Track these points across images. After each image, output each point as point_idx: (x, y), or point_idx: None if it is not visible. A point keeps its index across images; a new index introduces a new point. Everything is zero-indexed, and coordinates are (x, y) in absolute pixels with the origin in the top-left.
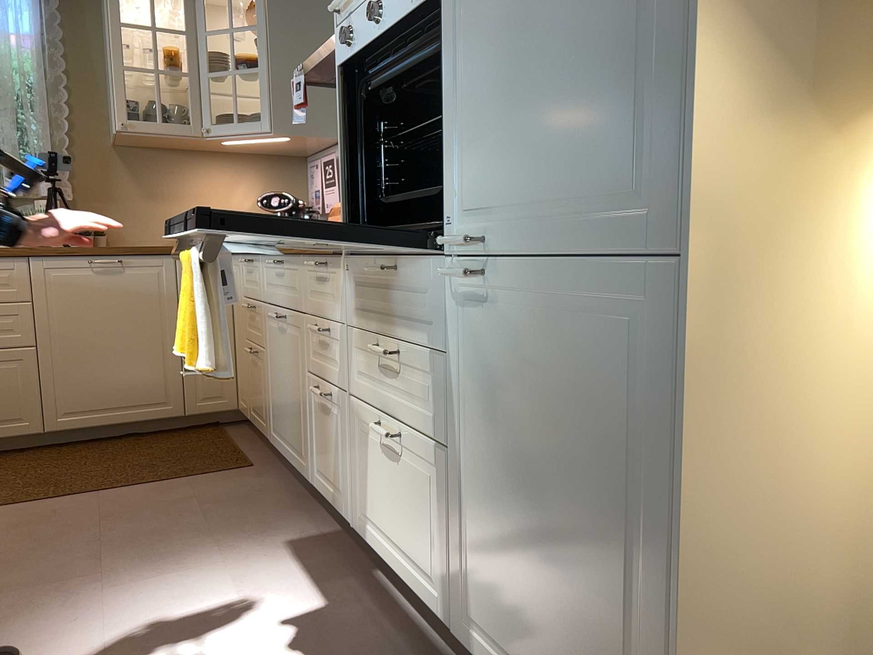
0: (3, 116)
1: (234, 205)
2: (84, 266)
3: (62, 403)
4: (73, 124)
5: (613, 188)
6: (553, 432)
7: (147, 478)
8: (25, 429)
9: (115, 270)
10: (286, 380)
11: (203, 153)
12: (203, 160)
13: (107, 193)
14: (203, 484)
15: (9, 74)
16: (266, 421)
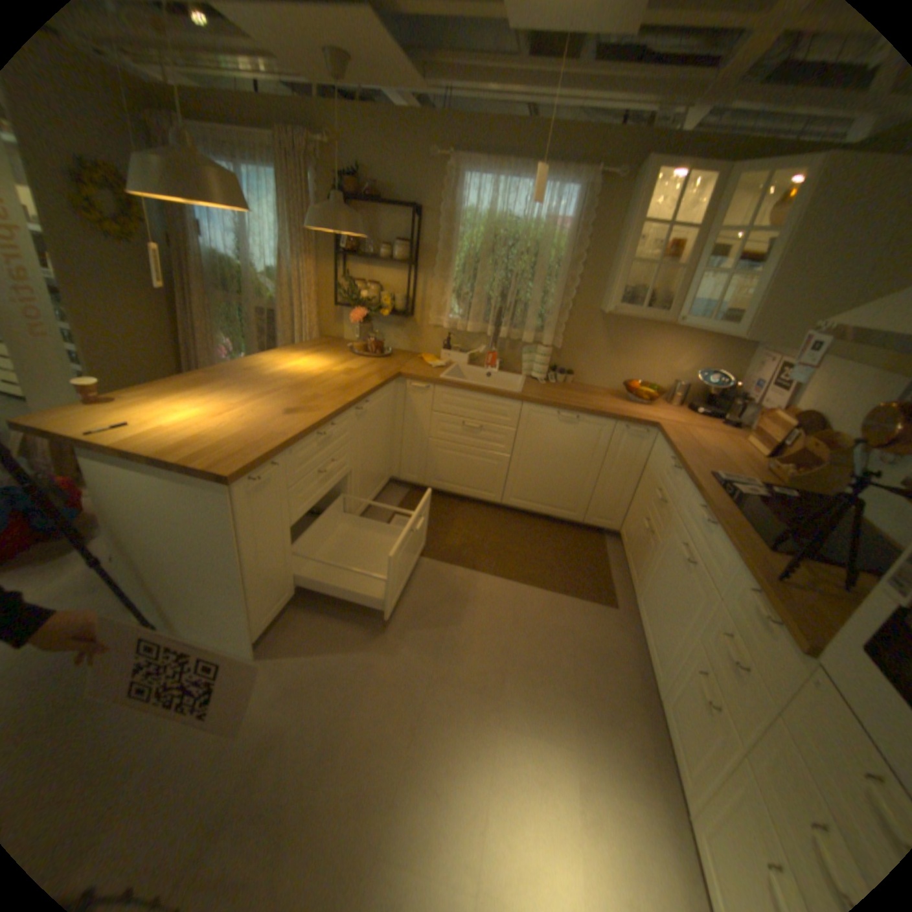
0: (535, 285)
1: (676, 368)
2: (553, 415)
3: (514, 492)
4: (578, 291)
5: None
6: None
7: (546, 583)
8: (491, 498)
9: (572, 422)
10: (673, 601)
11: (668, 322)
12: (666, 328)
13: (584, 345)
14: (580, 613)
15: (547, 253)
16: (639, 583)
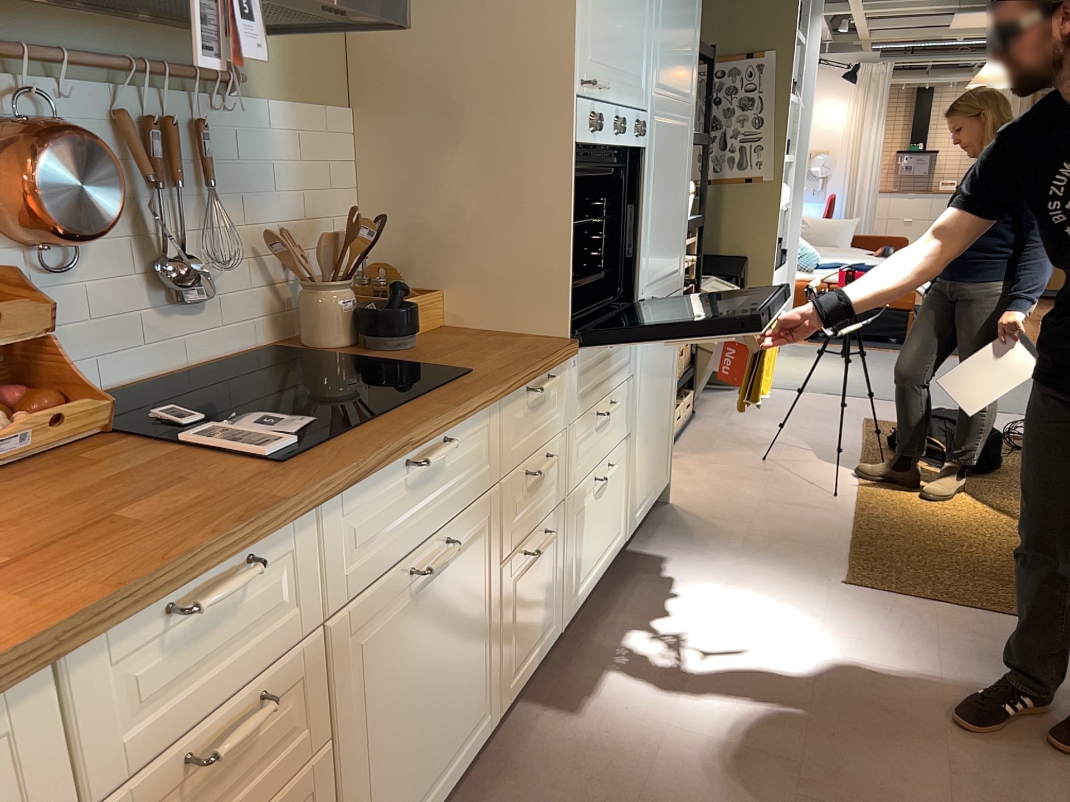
0: None
1: None
2: None
3: None
4: None
5: (675, 267)
6: (661, 372)
7: None
8: None
9: None
10: (439, 662)
11: None
12: None
13: None
14: None
15: None
16: None
